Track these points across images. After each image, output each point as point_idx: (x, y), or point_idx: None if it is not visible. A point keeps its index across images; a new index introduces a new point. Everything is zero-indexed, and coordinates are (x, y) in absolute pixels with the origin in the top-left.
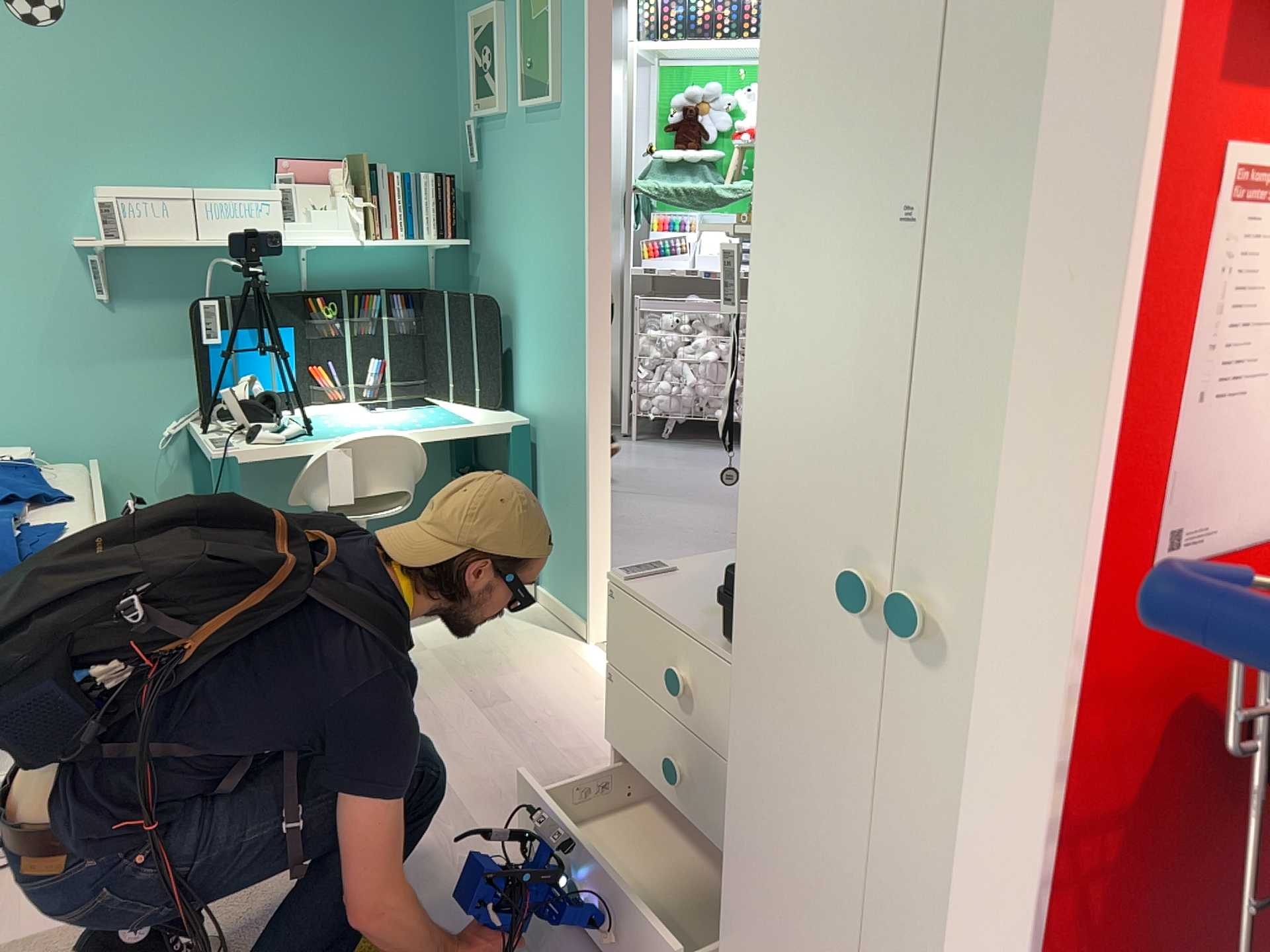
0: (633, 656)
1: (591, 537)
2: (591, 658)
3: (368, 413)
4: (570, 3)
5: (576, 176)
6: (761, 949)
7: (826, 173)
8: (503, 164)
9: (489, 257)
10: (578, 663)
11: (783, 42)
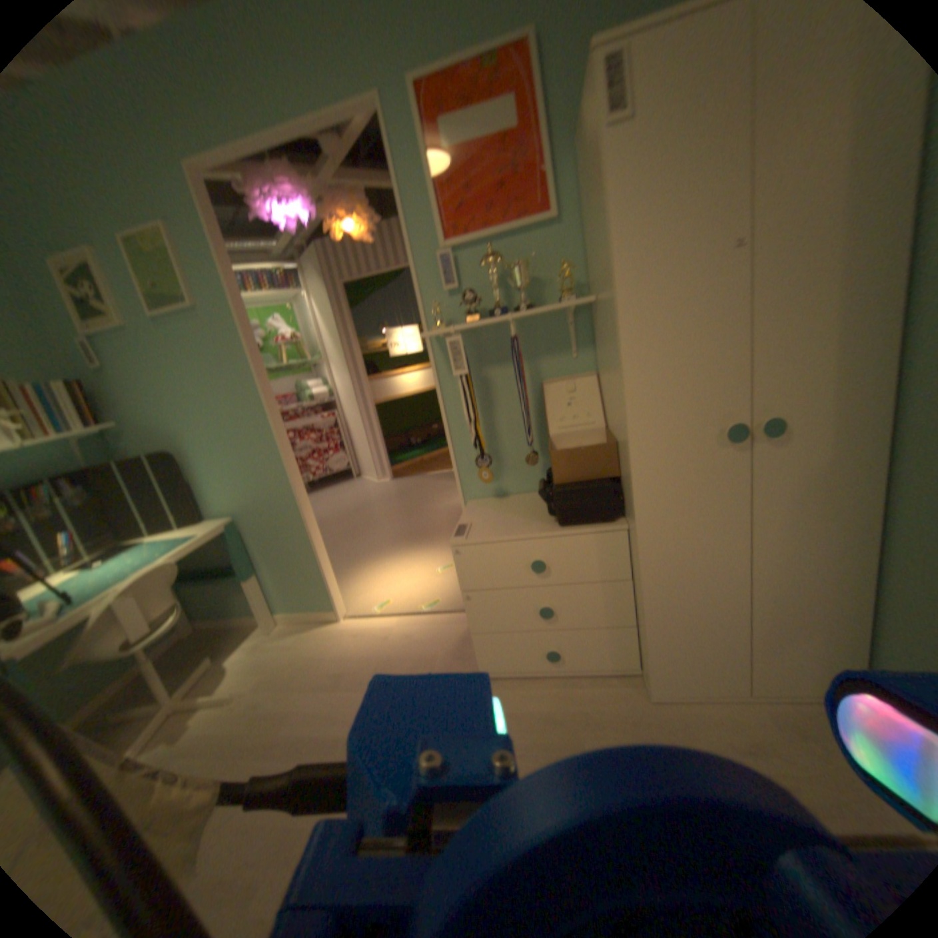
0: (488, 573)
1: (321, 559)
2: (350, 623)
3: (92, 568)
4: (186, 235)
5: (232, 348)
6: (678, 638)
7: (676, 241)
8: (133, 359)
9: (136, 427)
10: (348, 630)
11: (630, 178)
